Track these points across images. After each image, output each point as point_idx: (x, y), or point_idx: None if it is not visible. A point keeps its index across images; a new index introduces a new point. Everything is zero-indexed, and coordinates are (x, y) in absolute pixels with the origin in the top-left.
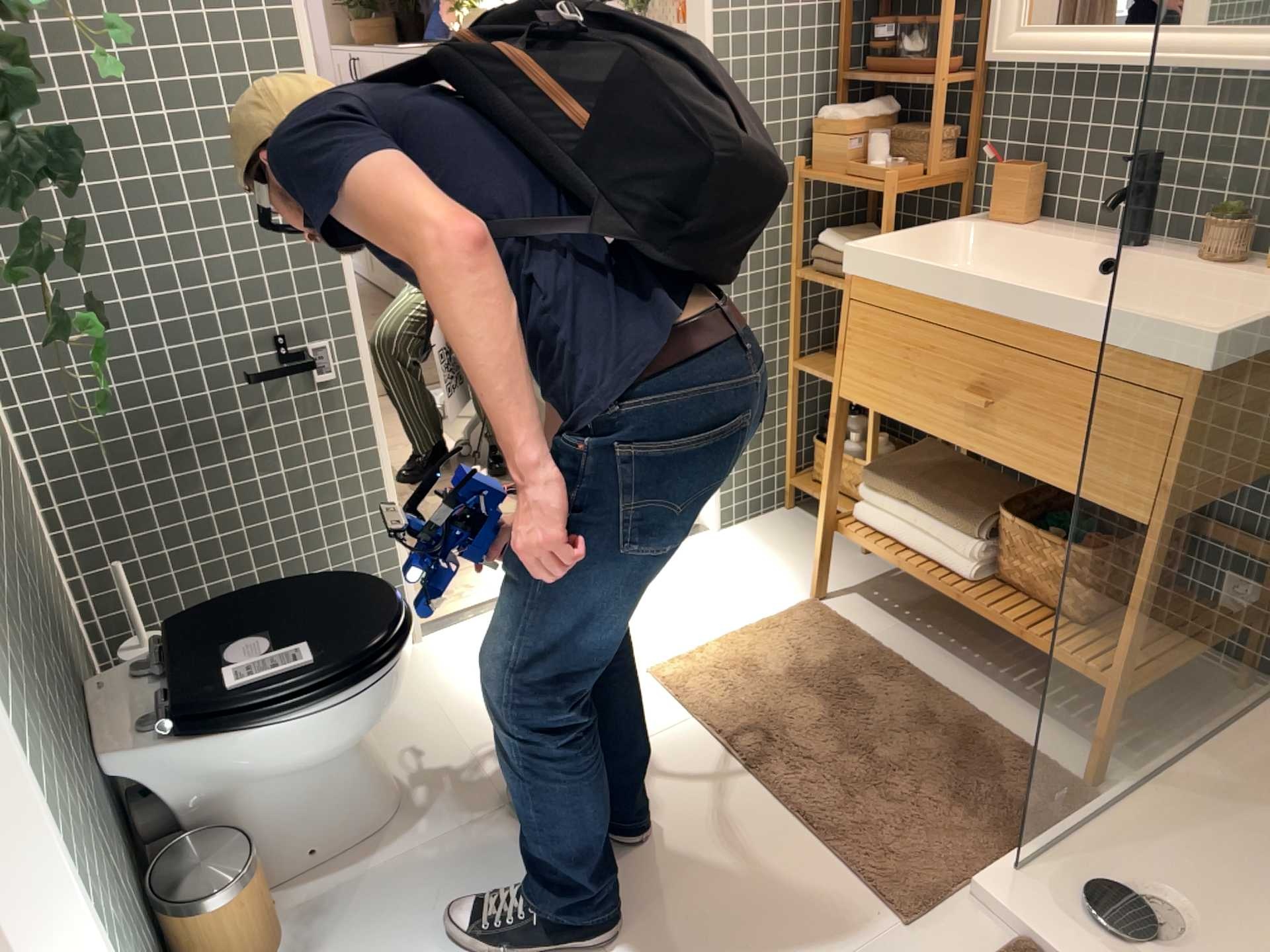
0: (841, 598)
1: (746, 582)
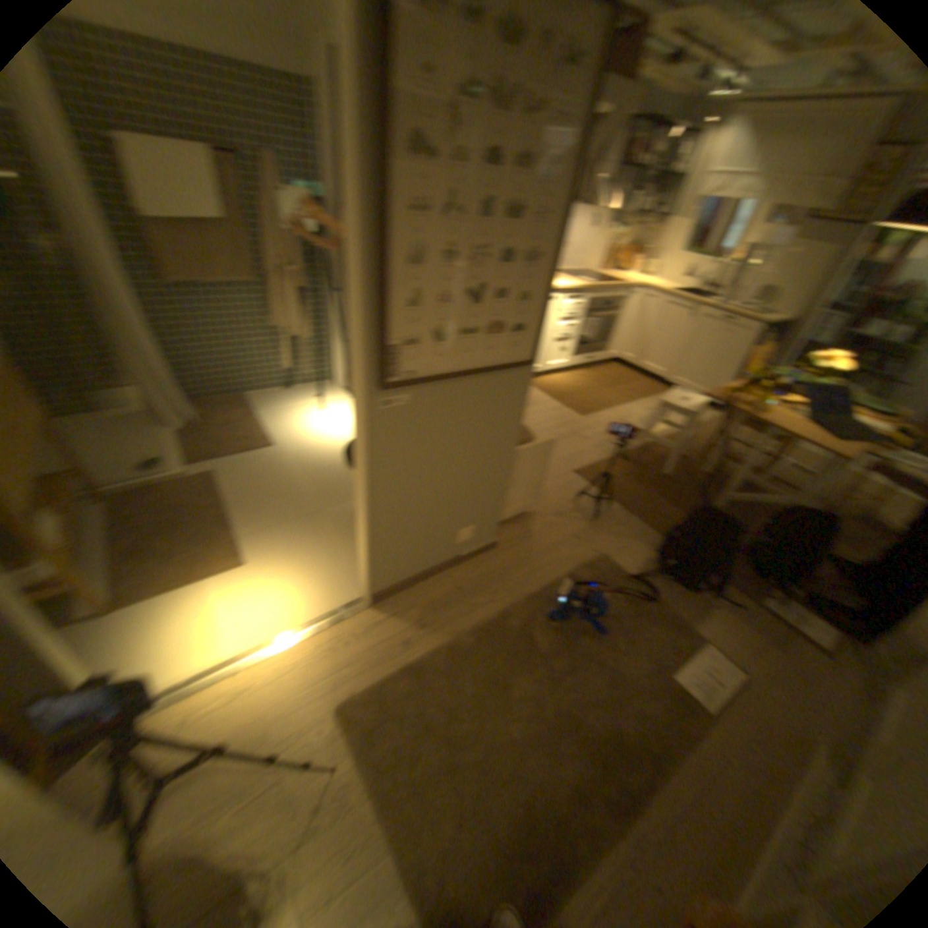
0: (99, 604)
1: (143, 634)
